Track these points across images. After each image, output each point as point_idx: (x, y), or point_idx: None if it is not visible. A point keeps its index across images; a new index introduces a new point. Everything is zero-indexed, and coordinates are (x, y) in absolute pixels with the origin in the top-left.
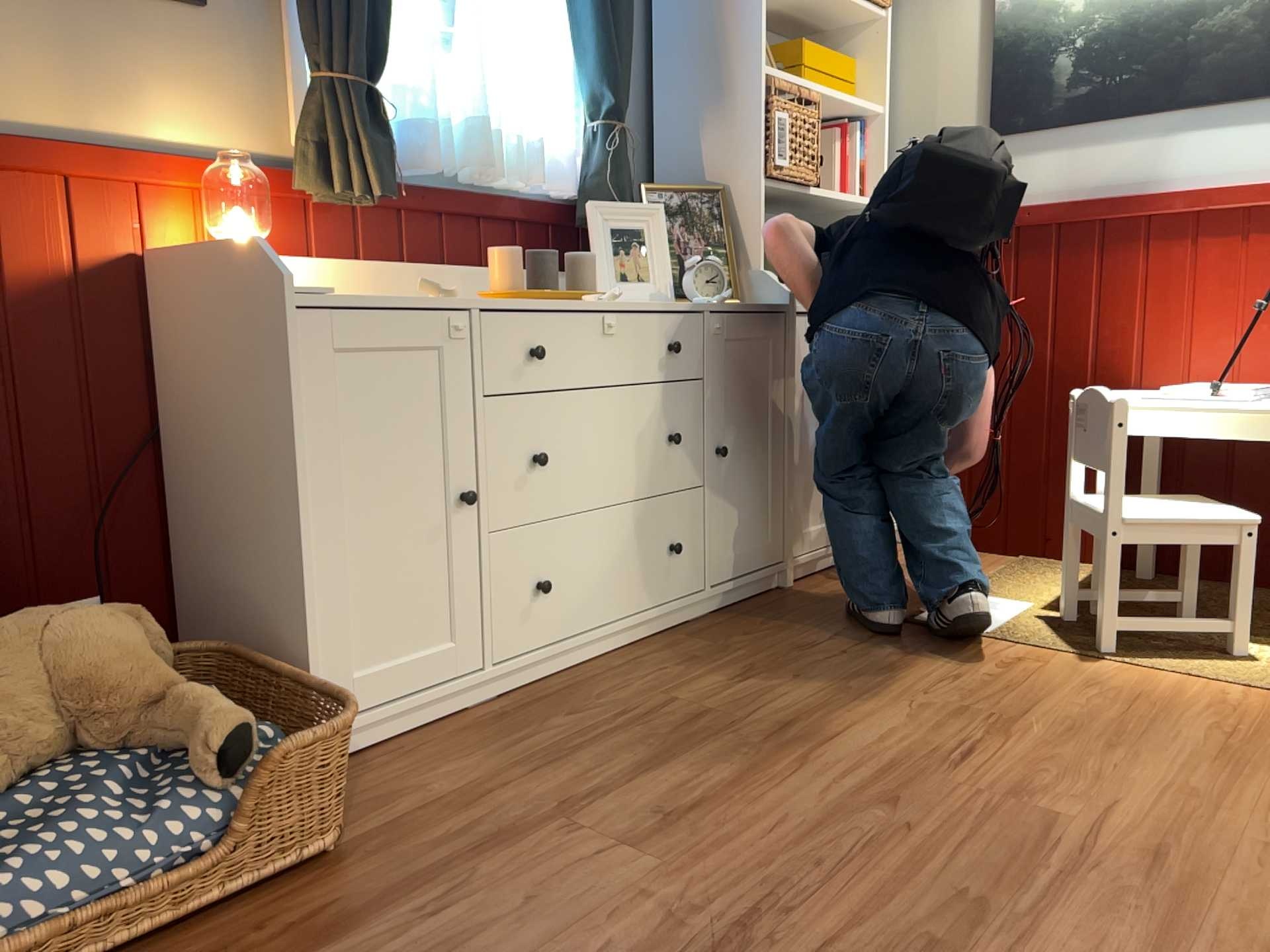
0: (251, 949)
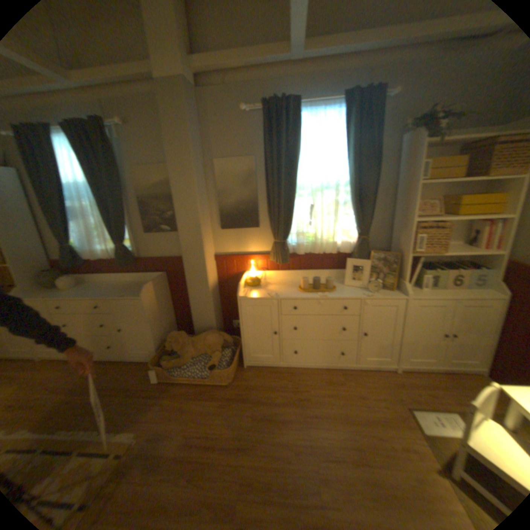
0: (205, 395)
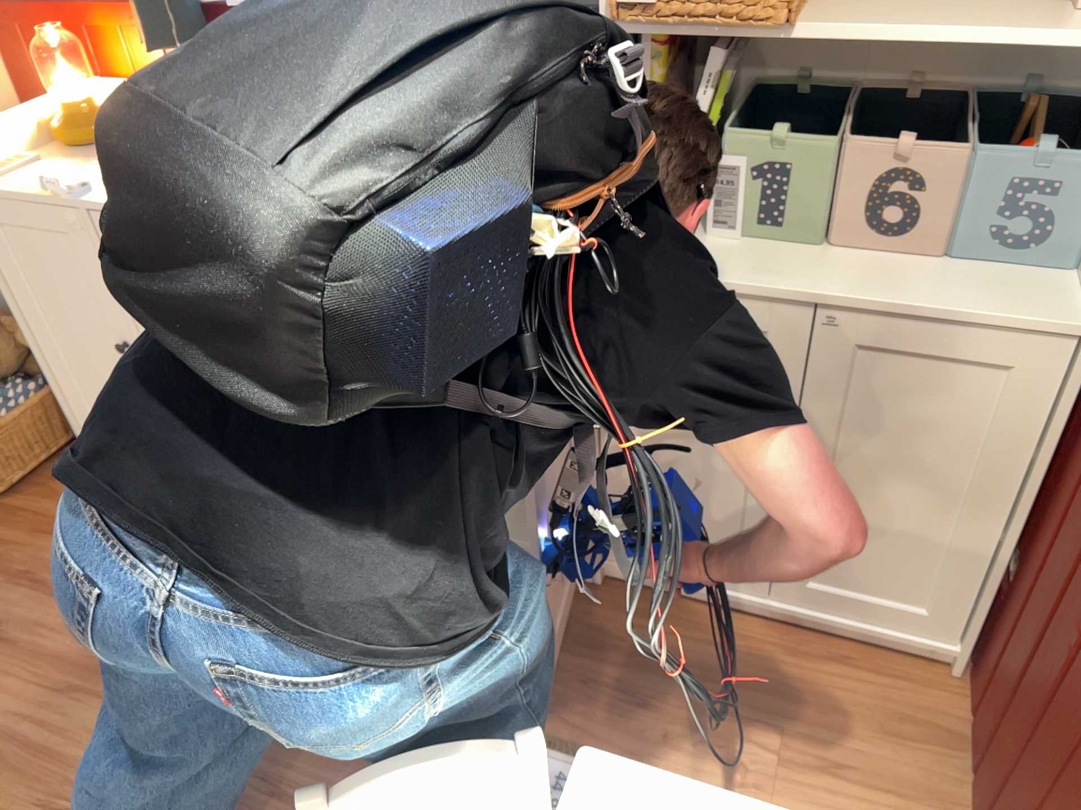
0: None
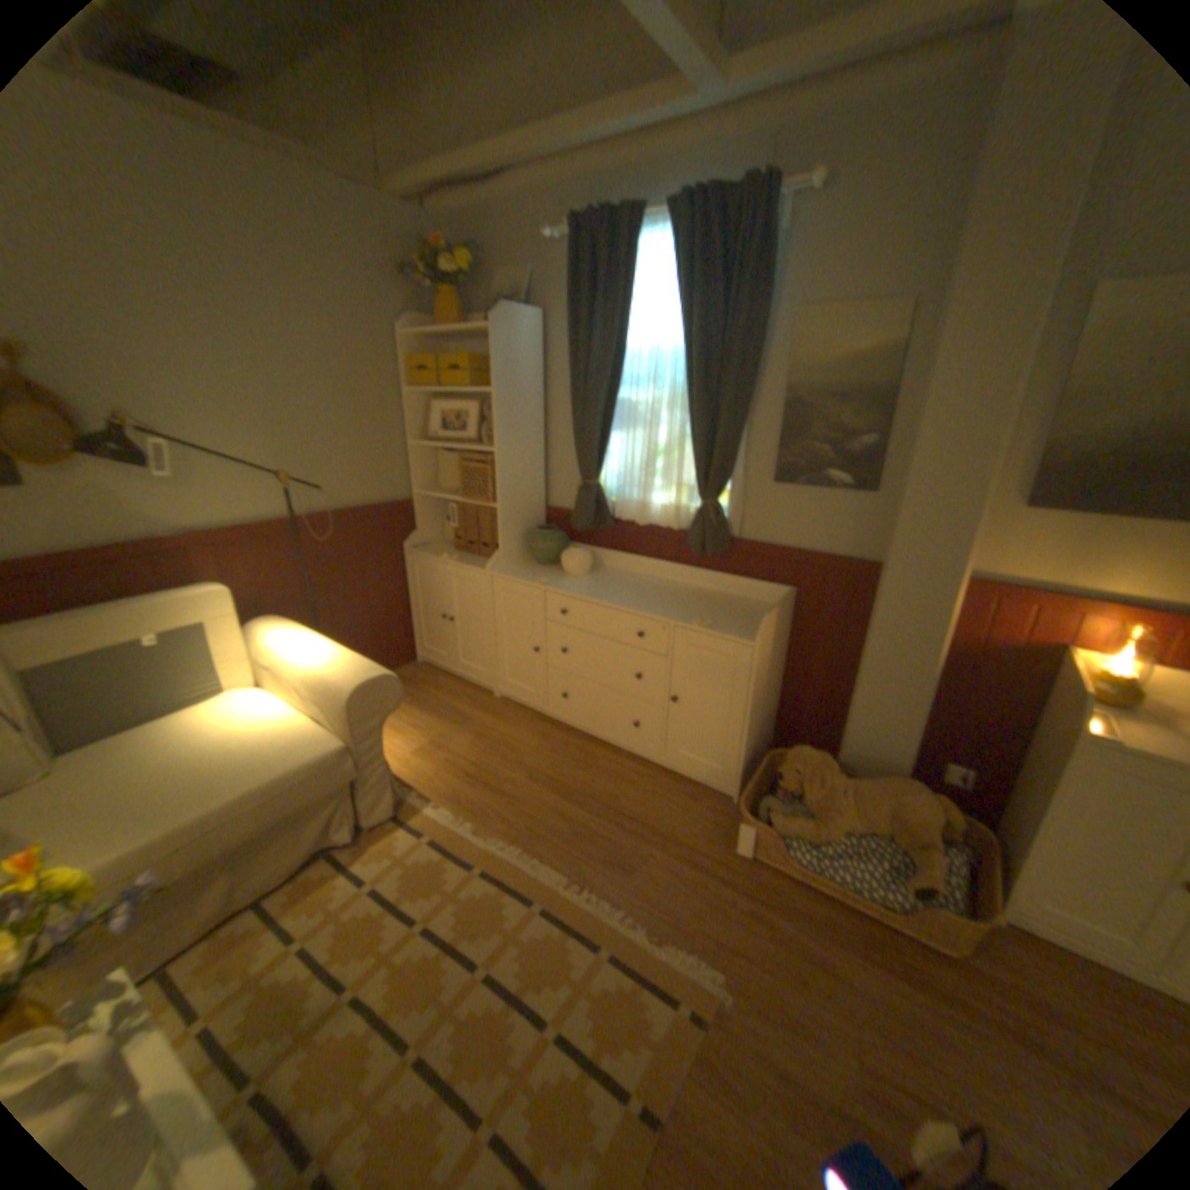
0: (890, 957)
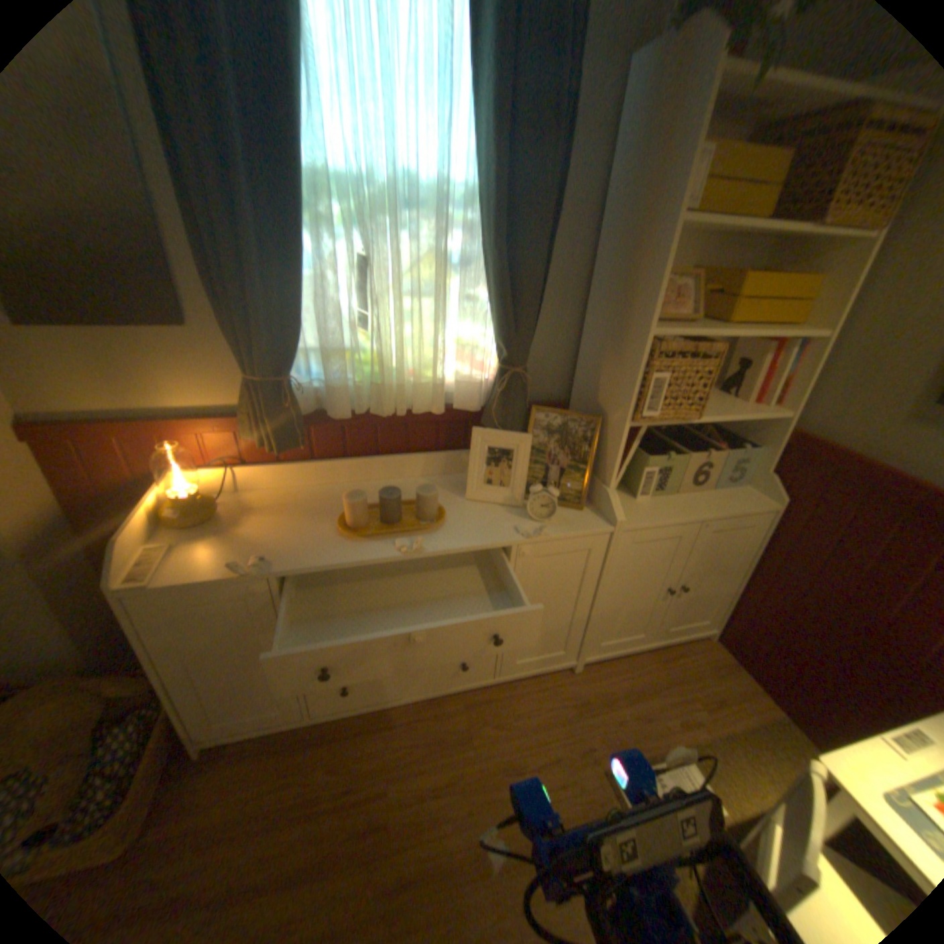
0: None
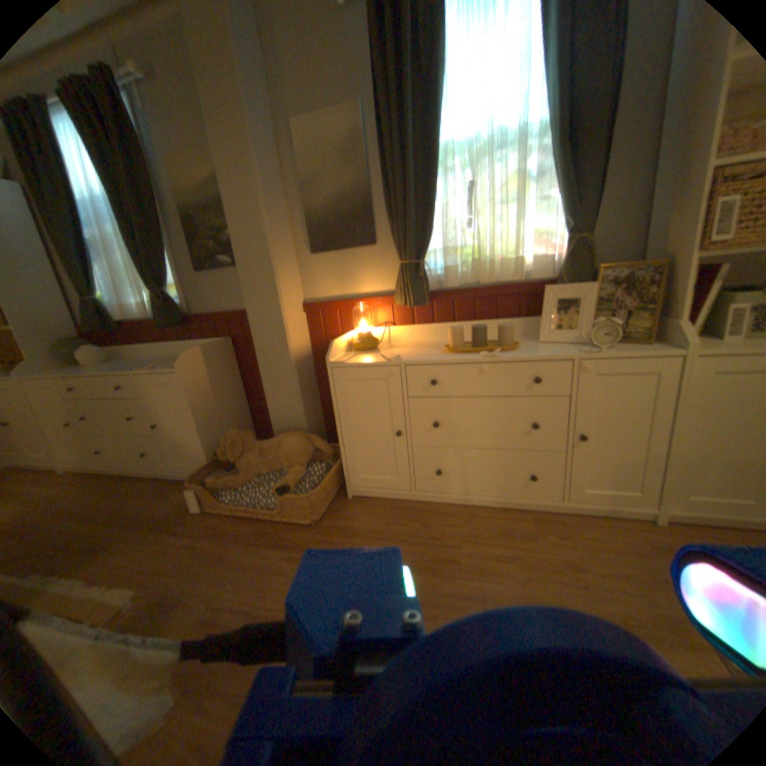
0: (270, 537)
